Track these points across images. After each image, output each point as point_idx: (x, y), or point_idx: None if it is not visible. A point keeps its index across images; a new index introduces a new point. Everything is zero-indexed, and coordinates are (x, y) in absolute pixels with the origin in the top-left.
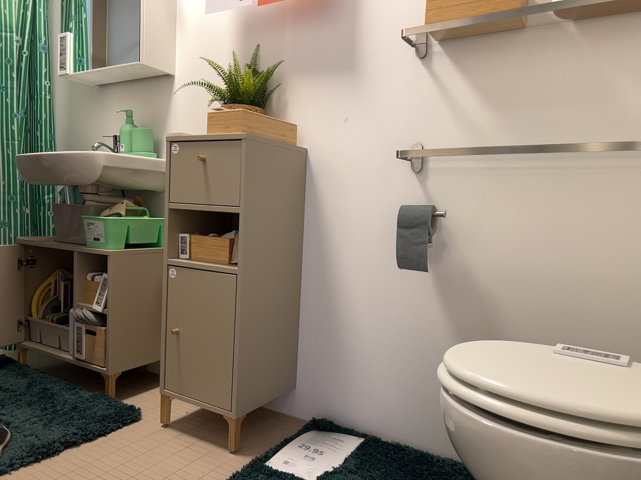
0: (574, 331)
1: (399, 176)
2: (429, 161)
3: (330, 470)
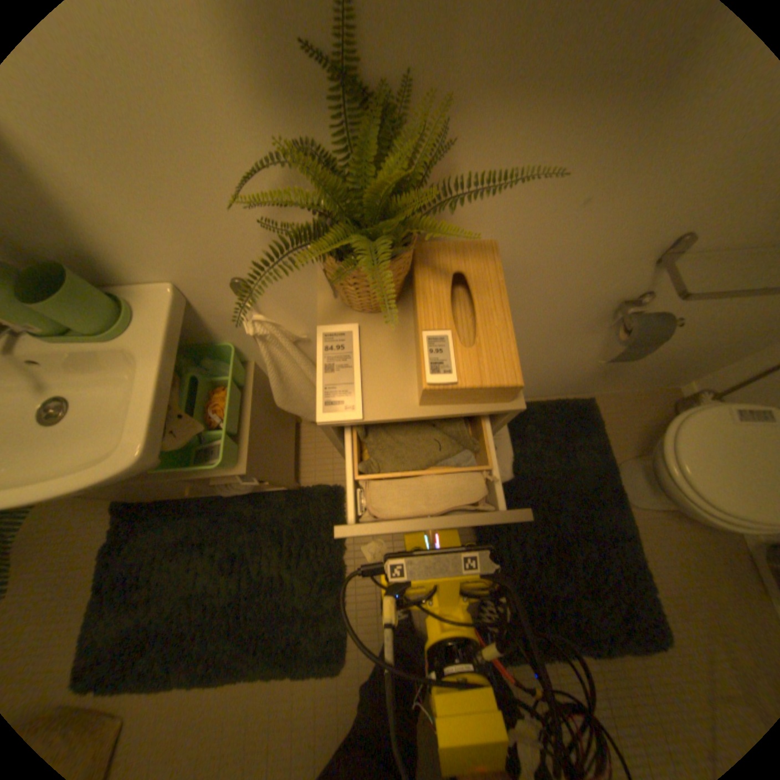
0: (703, 344)
1: (634, 269)
2: (691, 249)
3: (518, 468)
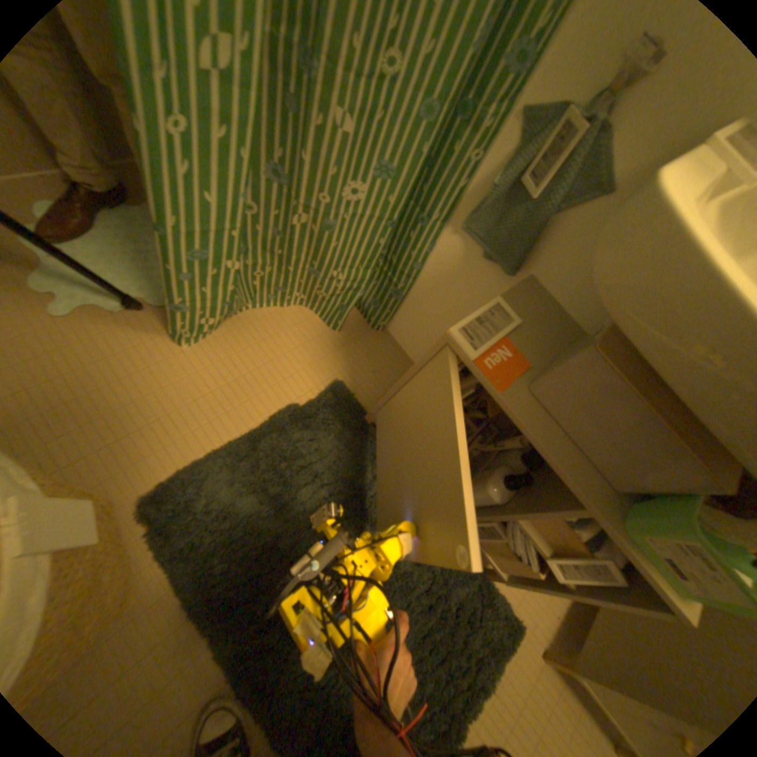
0: None
1: None
2: None
3: None
